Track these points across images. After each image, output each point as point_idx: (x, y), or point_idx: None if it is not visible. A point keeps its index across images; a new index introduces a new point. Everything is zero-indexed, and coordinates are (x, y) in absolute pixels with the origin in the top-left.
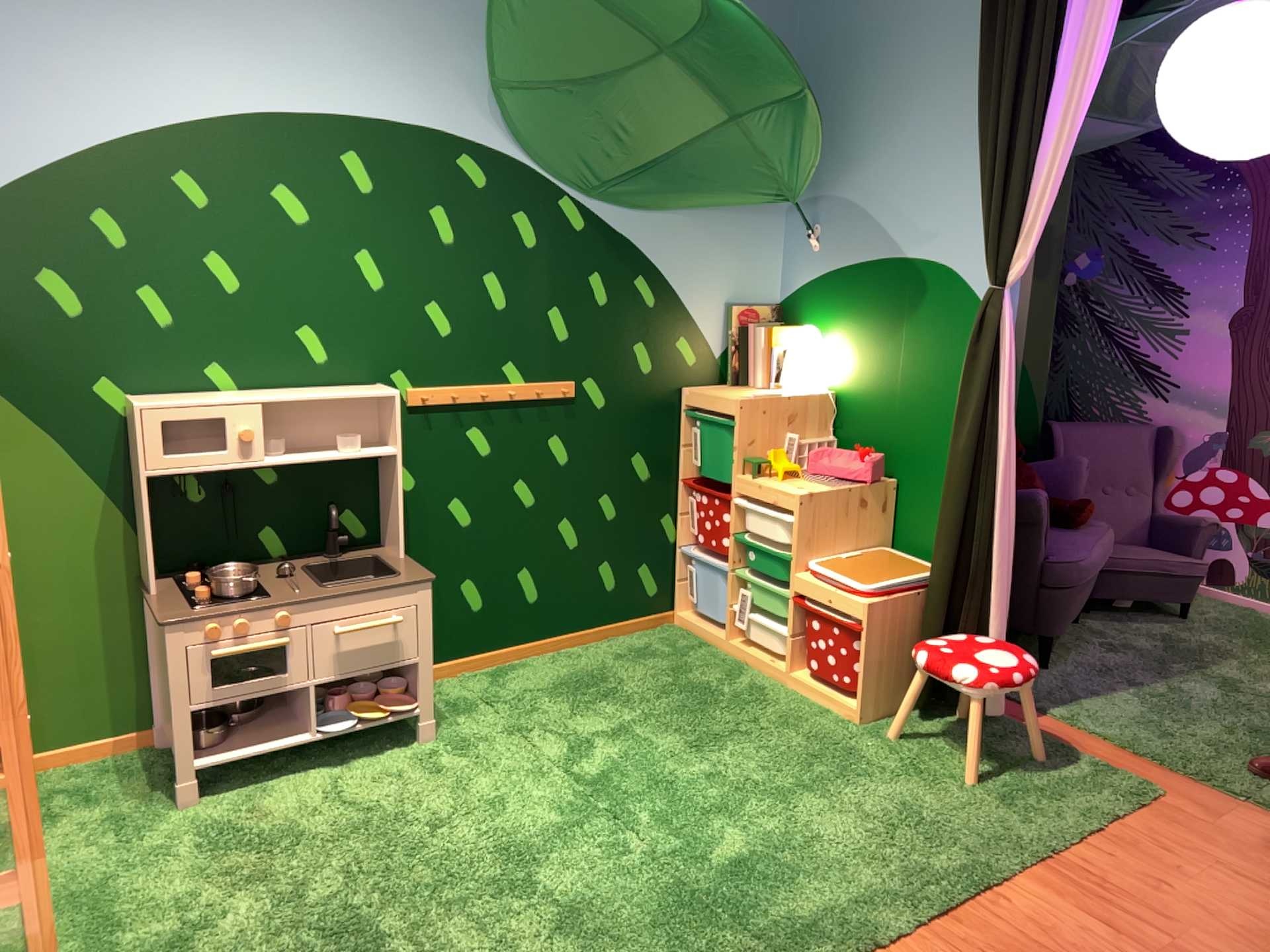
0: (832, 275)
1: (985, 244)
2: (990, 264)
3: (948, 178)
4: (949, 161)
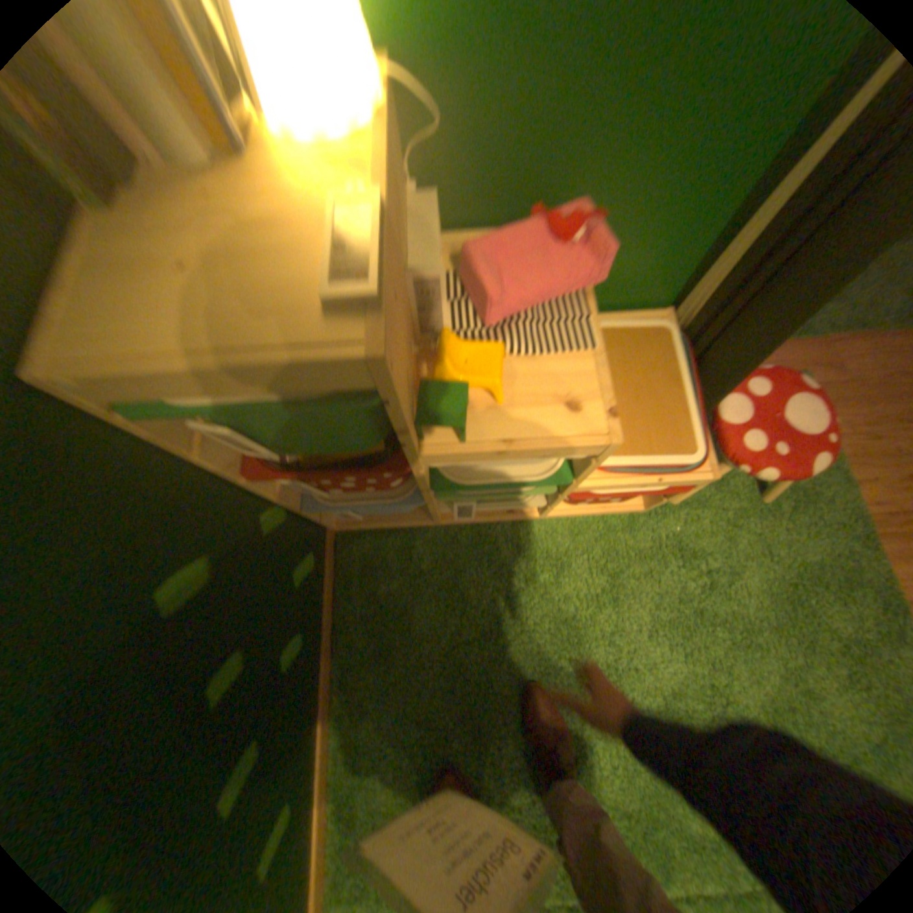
0: None
1: None
2: None
3: None
4: None
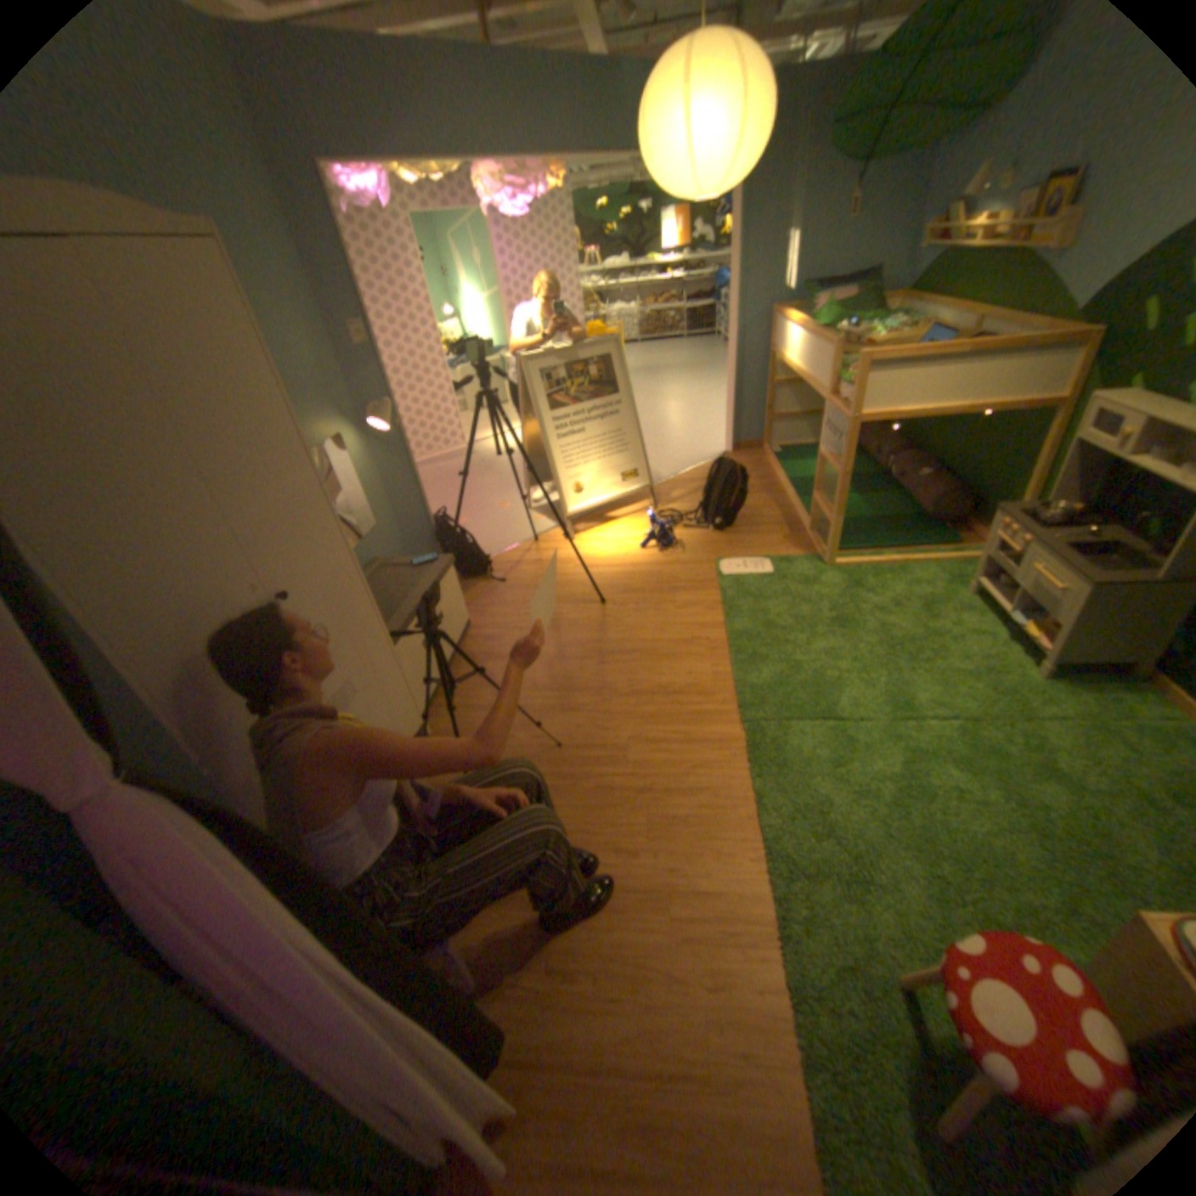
0: None
1: None
2: None
3: None
4: None
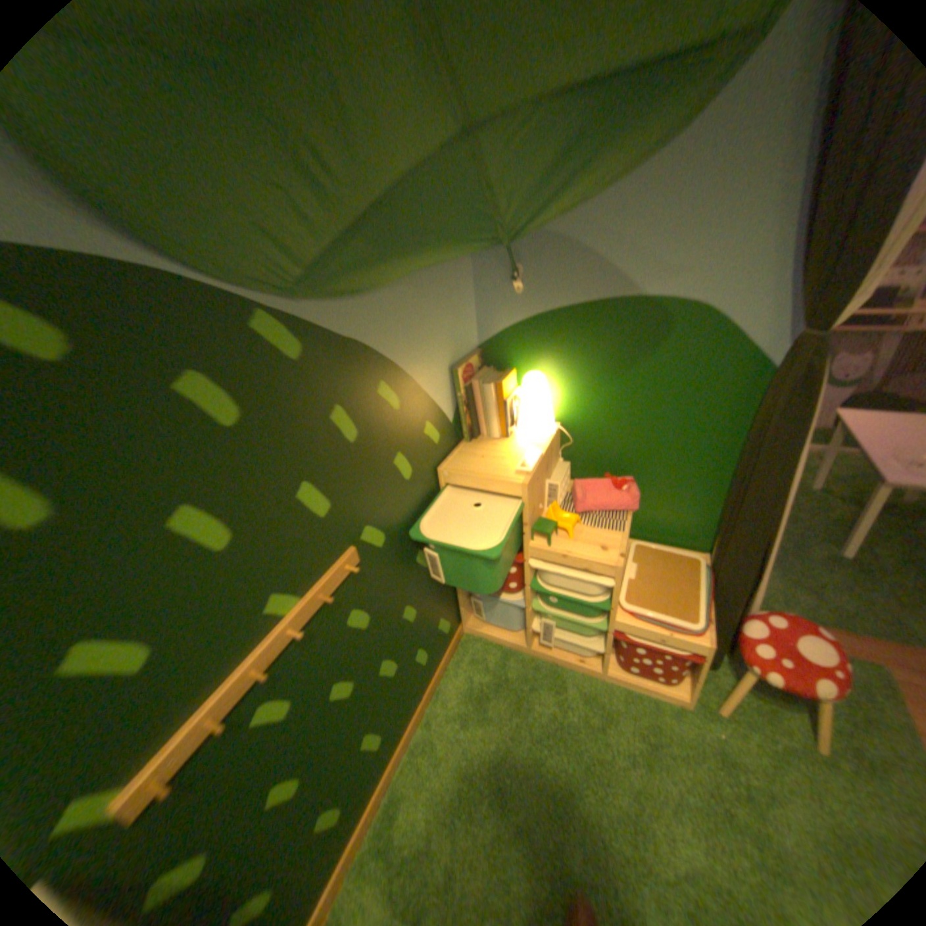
0: (543, 318)
1: (819, 285)
2: (822, 309)
3: (712, 201)
4: (717, 177)
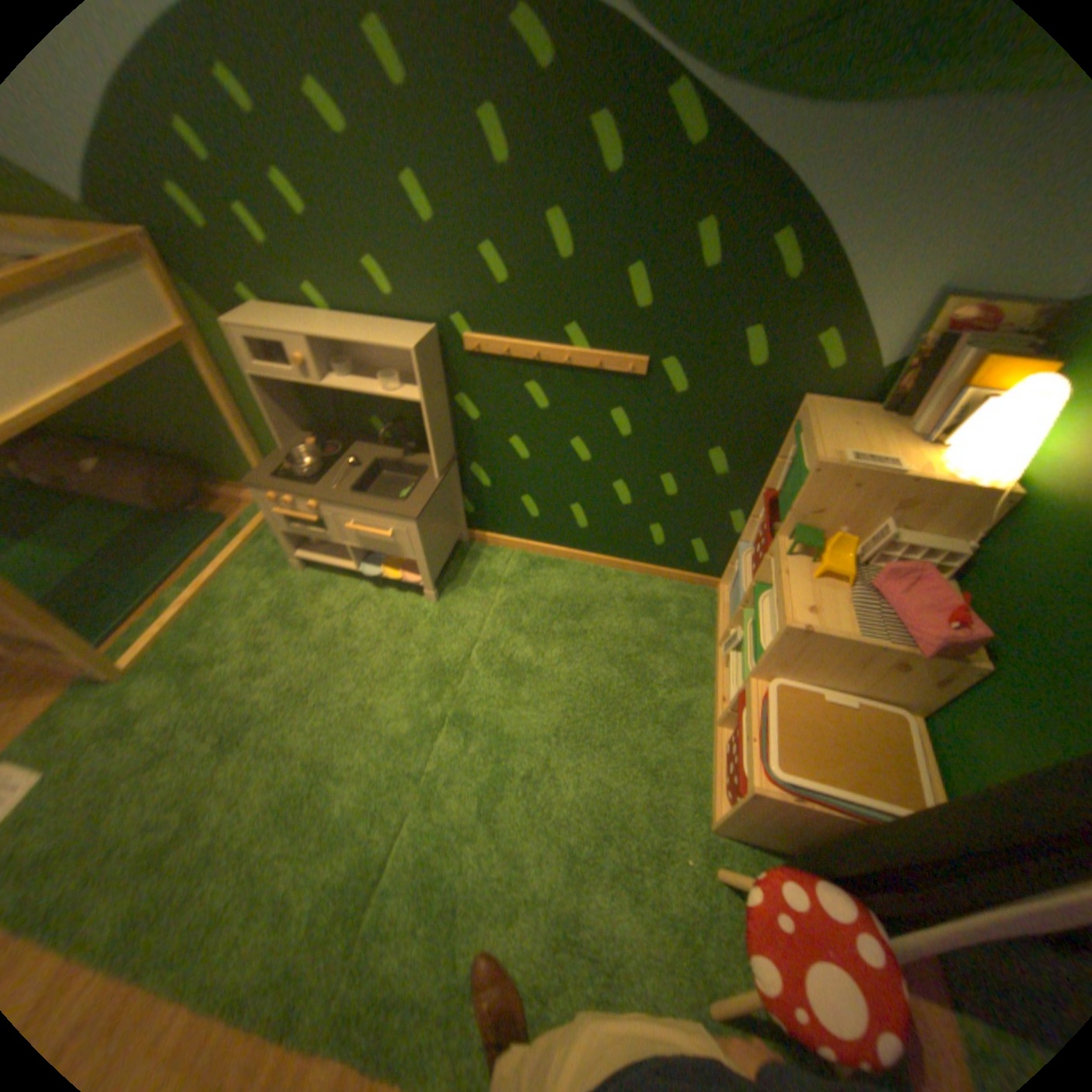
0: None
1: None
2: None
3: None
4: None
